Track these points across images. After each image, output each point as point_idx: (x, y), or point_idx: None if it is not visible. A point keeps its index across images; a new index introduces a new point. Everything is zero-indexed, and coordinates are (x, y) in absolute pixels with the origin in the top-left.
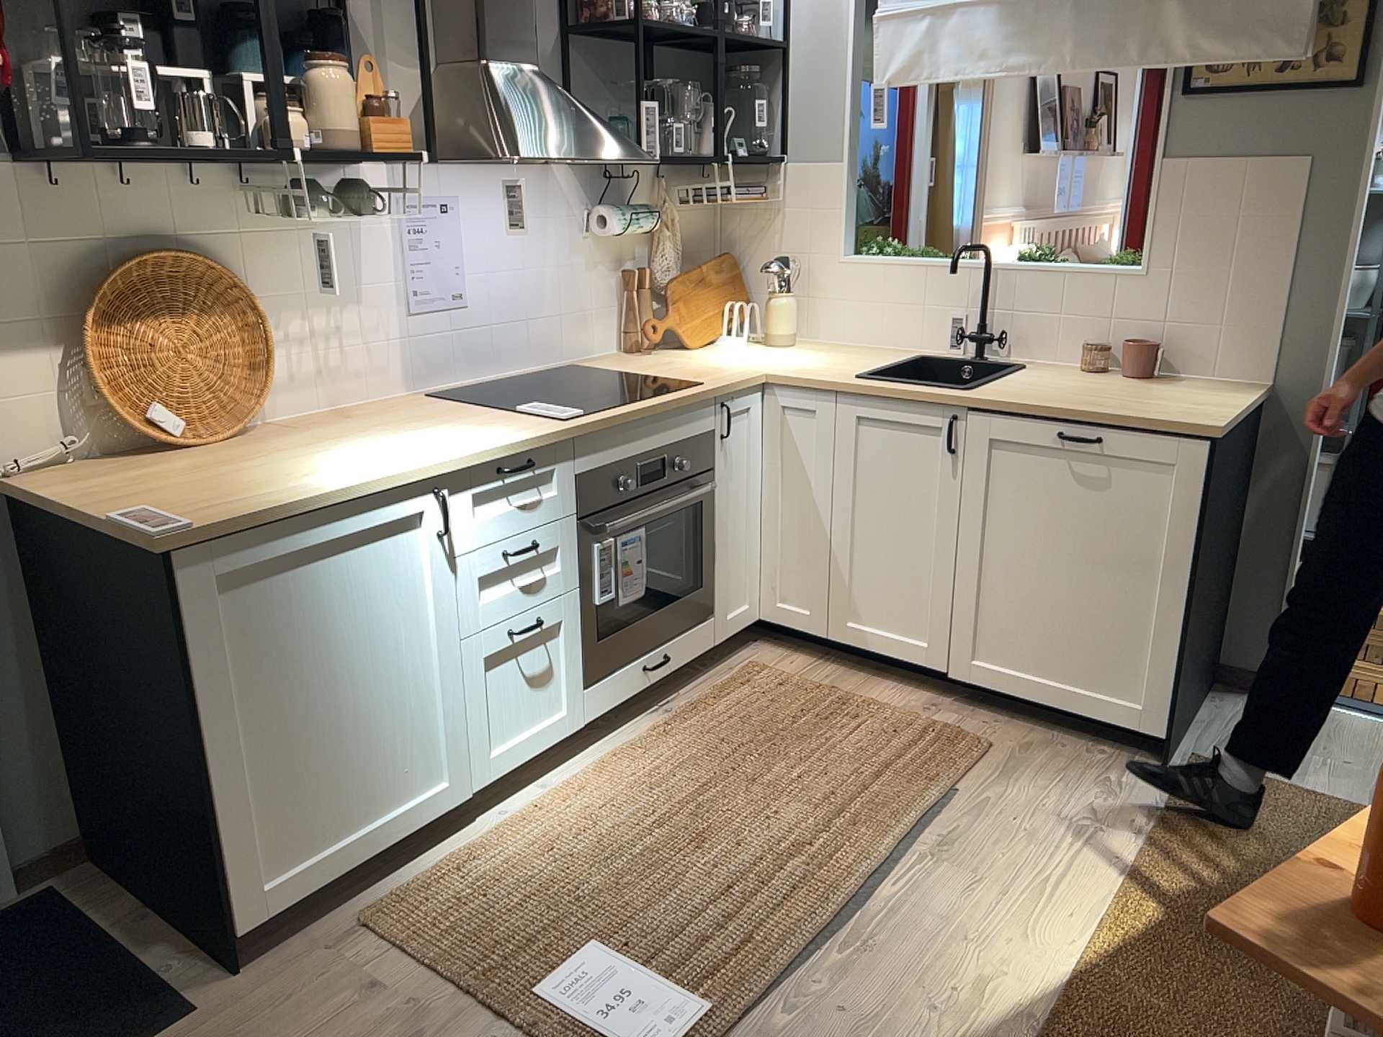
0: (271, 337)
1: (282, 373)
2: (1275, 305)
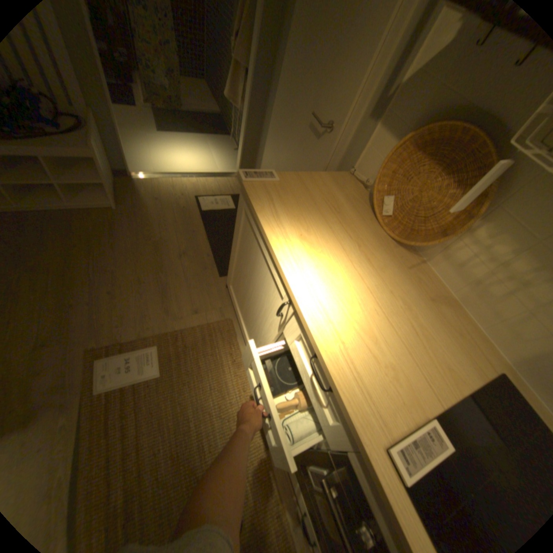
0: (467, 227)
1: (463, 256)
2: None
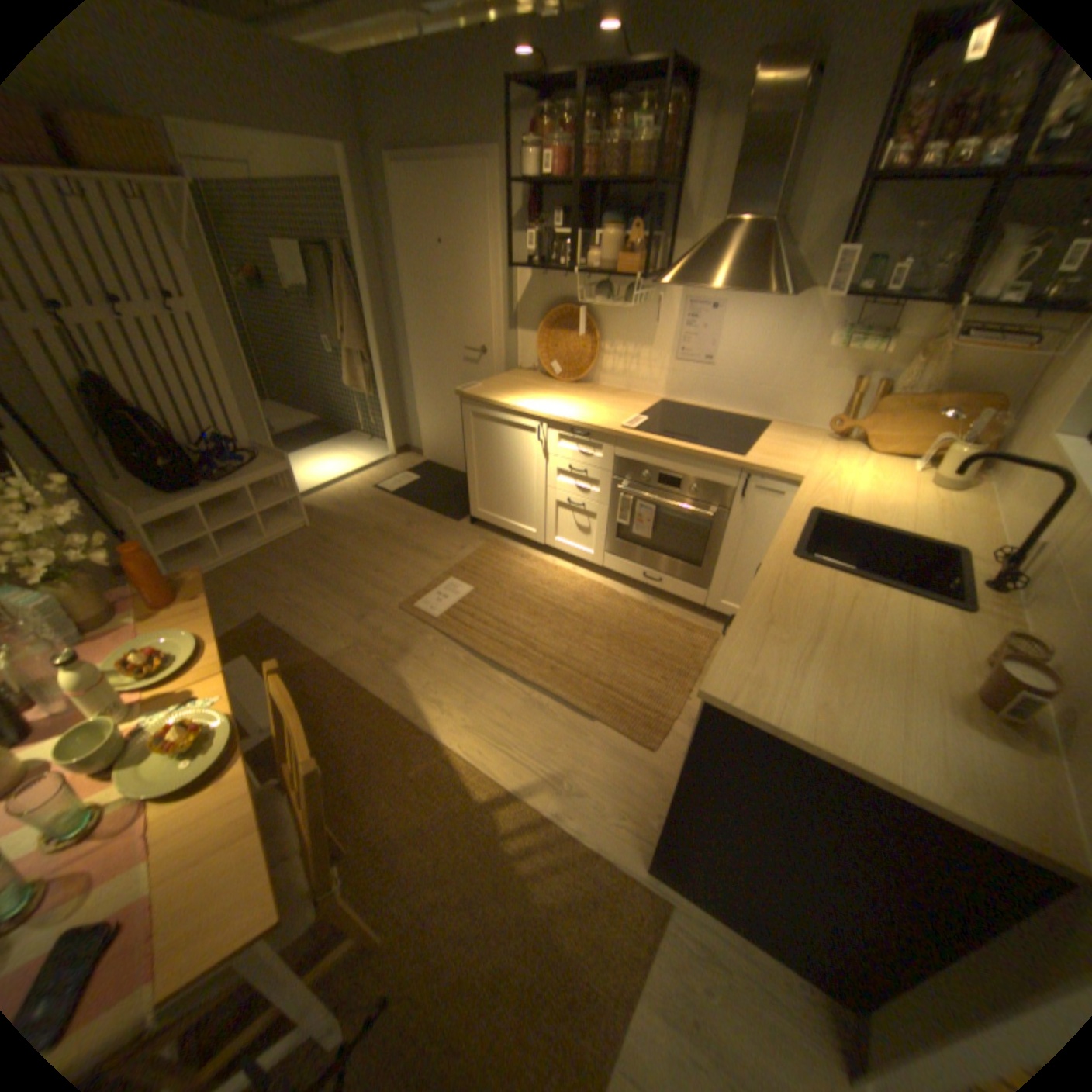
0: (597, 349)
1: (609, 366)
2: None
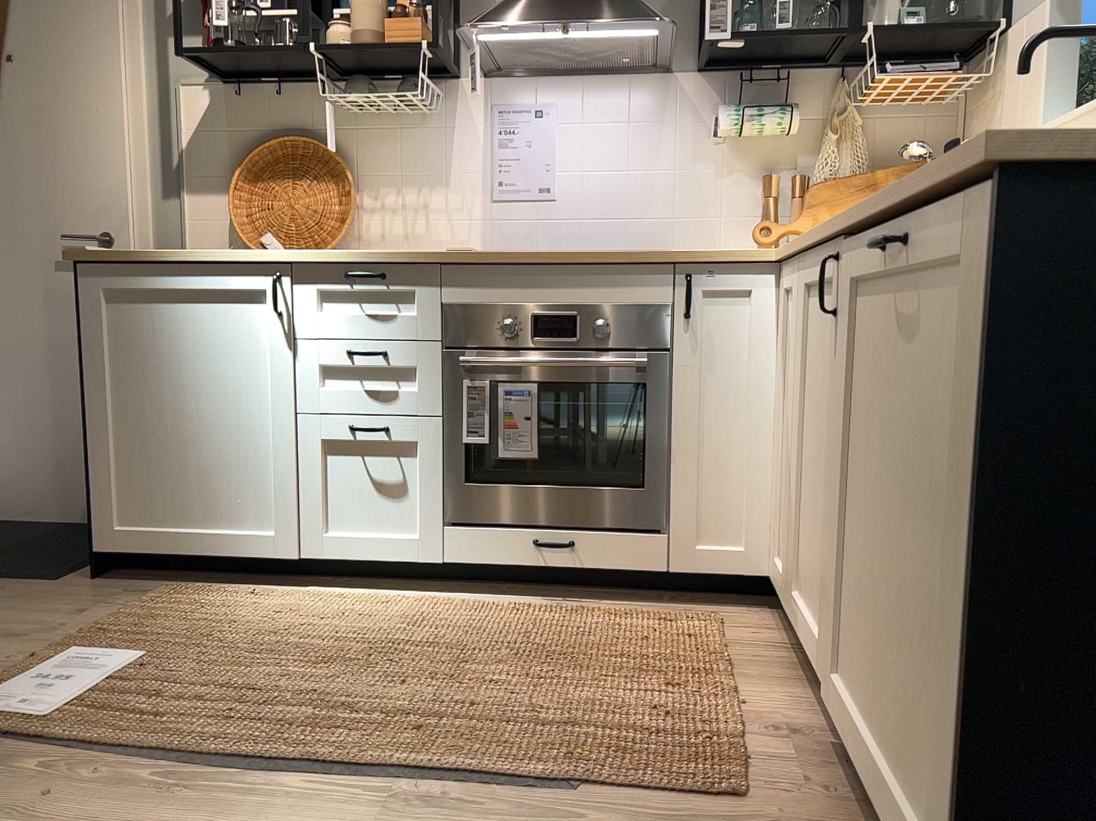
0: (351, 198)
1: (373, 231)
2: None
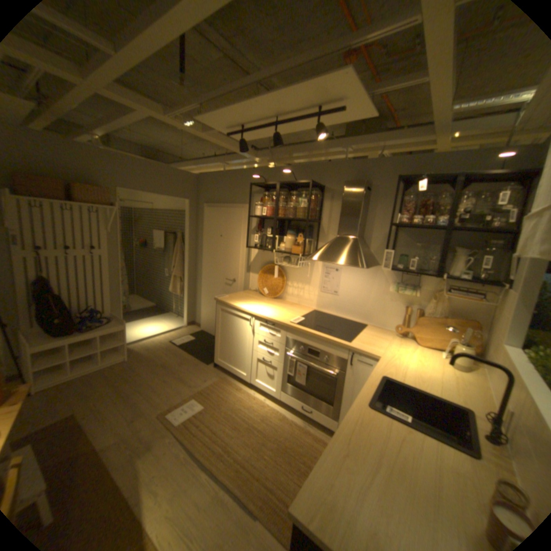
0: (284, 284)
1: (290, 292)
2: None
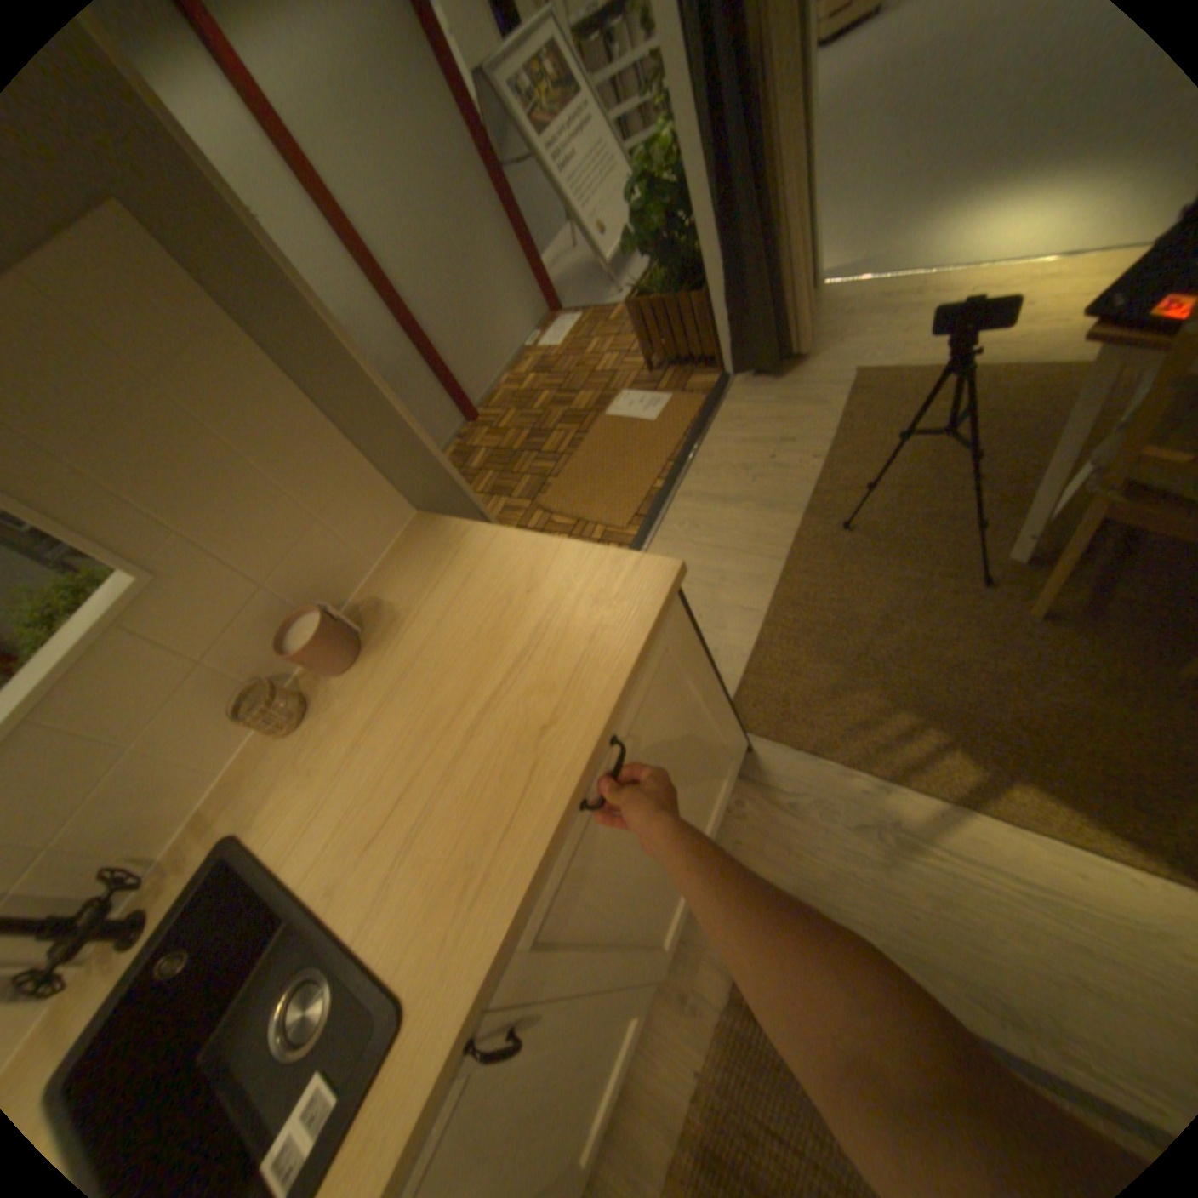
0: None
1: None
2: (333, 448)
